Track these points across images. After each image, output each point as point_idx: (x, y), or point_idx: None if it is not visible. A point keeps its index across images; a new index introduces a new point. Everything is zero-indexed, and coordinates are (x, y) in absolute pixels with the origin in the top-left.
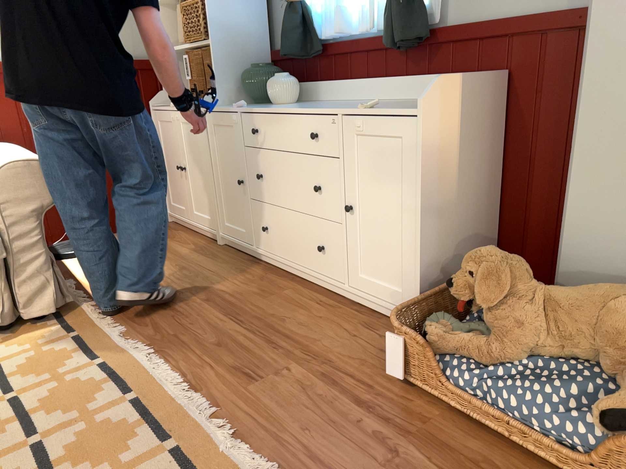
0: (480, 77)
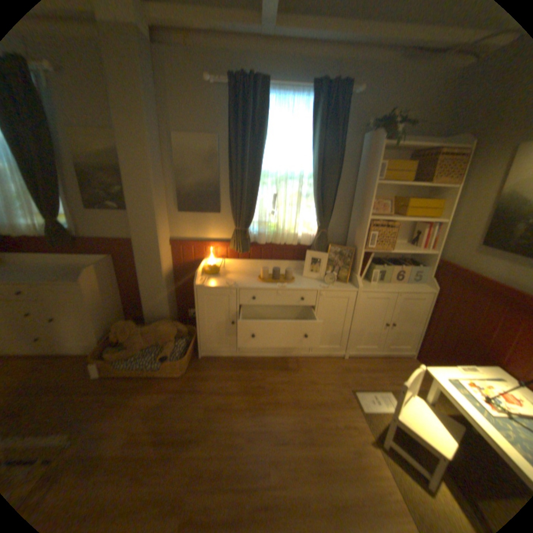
0: (100, 262)
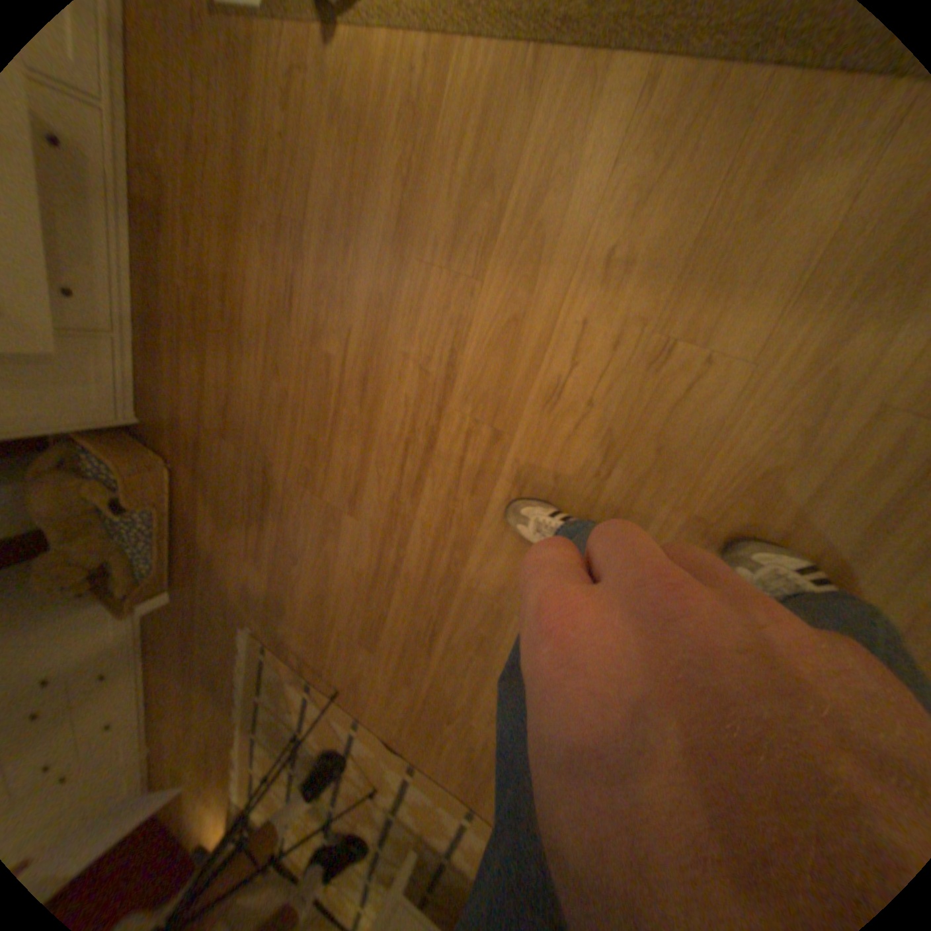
0: None
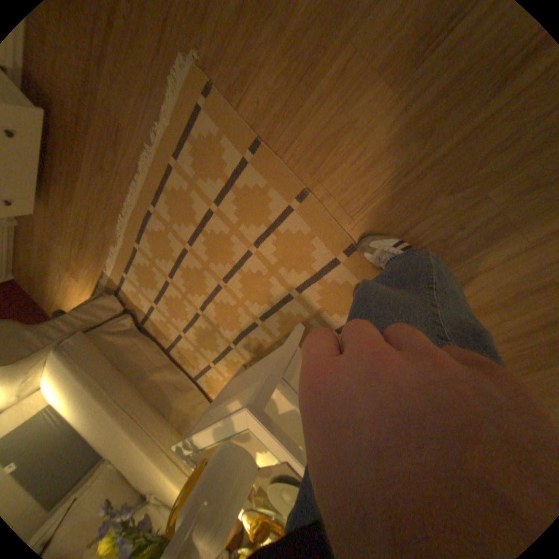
0: None
